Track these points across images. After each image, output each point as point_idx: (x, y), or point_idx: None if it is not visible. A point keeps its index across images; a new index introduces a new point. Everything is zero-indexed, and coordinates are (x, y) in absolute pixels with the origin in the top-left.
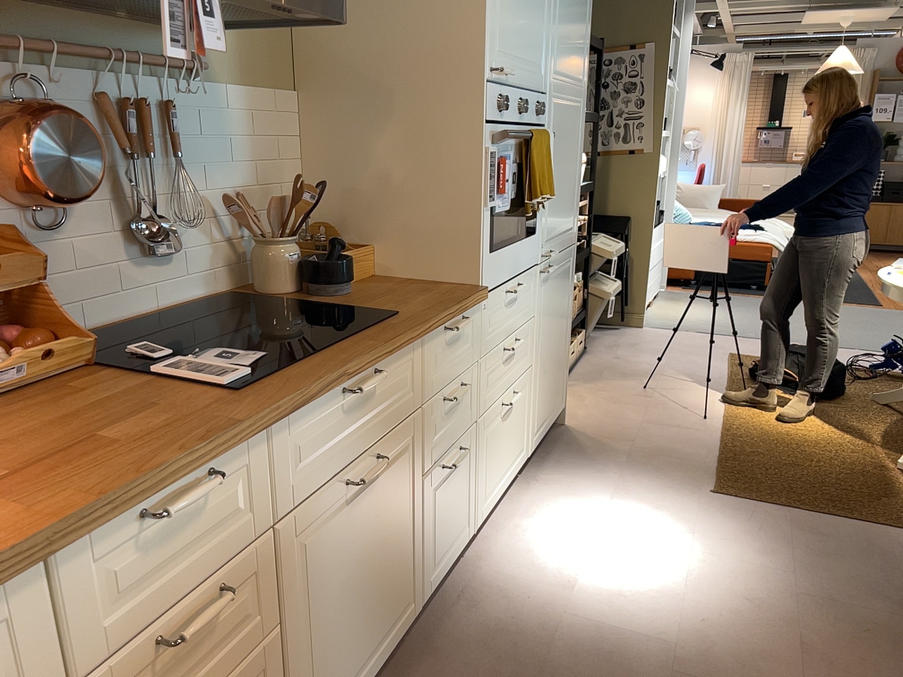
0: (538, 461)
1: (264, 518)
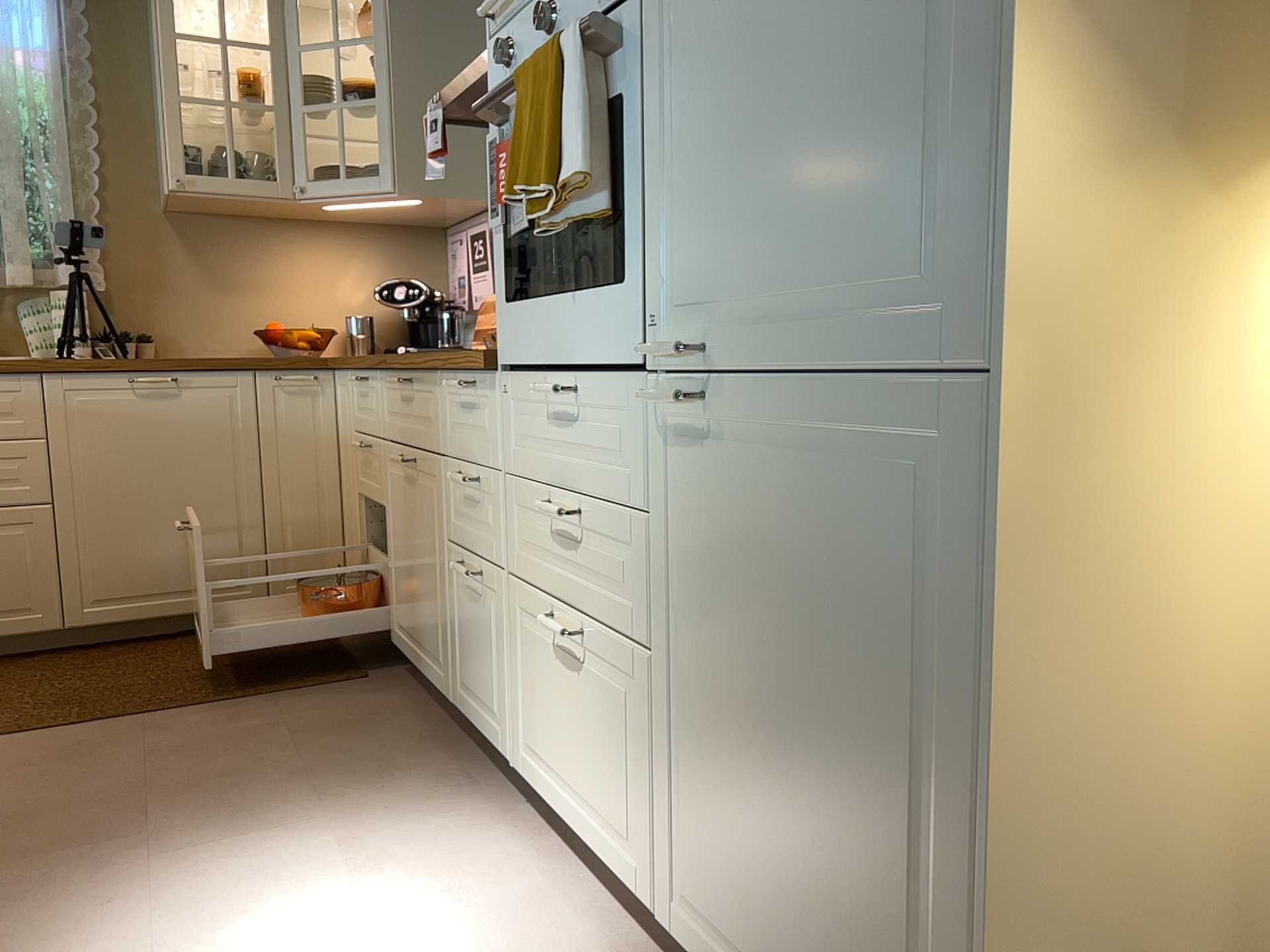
0: None
1: (380, 428)
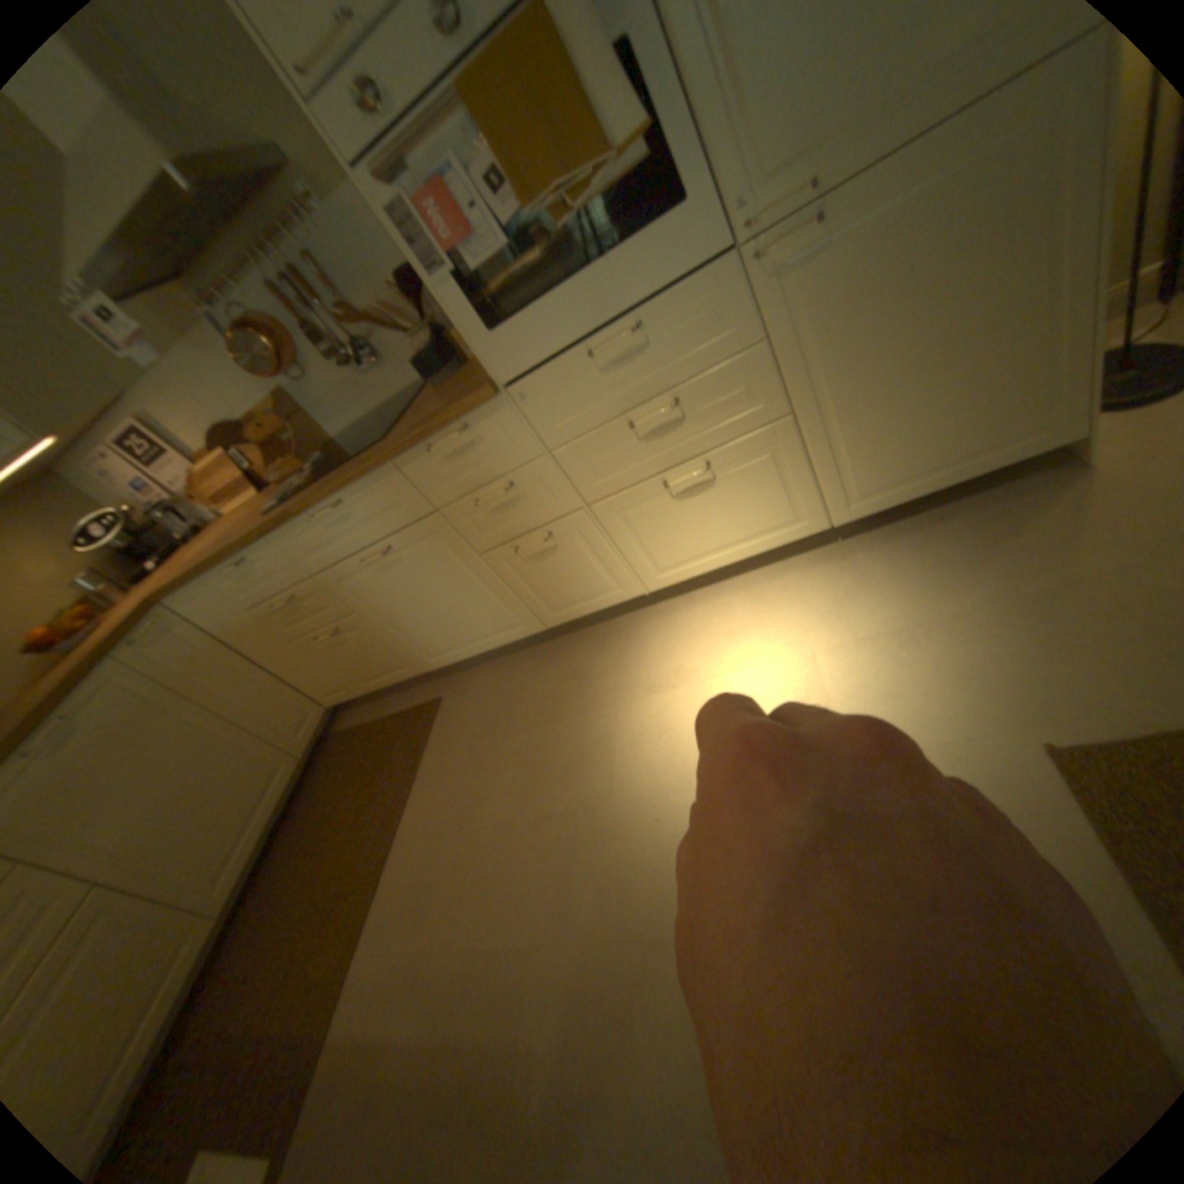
0: (904, 529)
1: (304, 574)
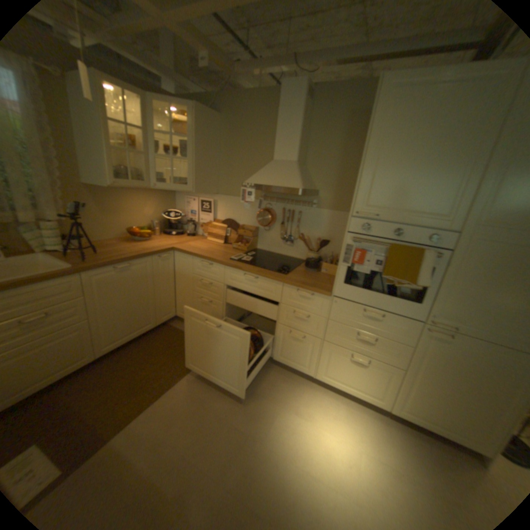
0: (412, 433)
1: (222, 281)
